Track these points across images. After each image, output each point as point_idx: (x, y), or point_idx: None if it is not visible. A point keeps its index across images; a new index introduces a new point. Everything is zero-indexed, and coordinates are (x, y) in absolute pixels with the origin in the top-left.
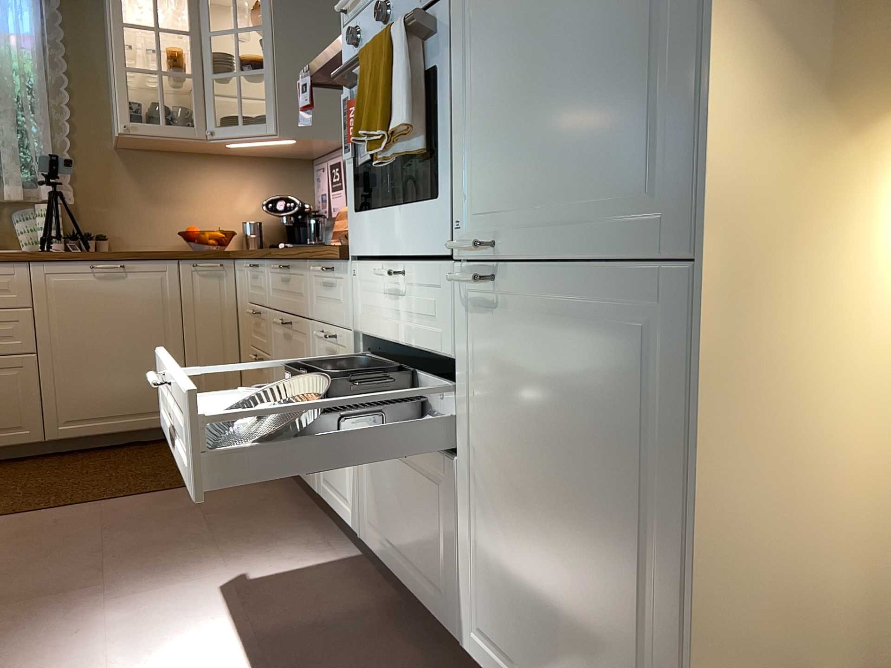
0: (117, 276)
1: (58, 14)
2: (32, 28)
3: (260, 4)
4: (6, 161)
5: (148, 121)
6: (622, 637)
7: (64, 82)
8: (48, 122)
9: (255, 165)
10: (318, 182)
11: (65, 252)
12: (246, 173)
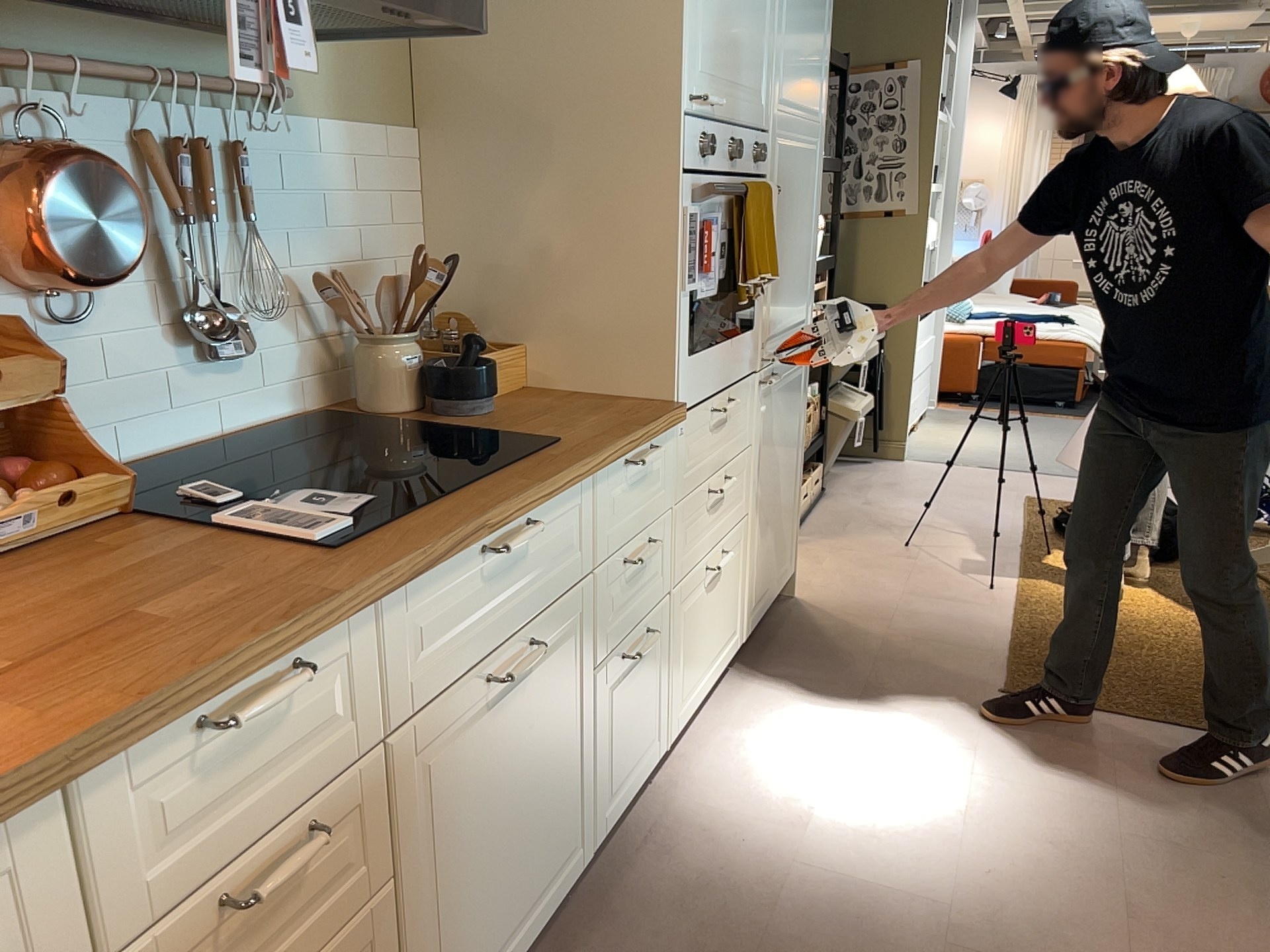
0: None
1: None
2: None
3: None
4: None
5: None
6: (790, 506)
7: None
8: None
9: None
10: None
11: None
12: None
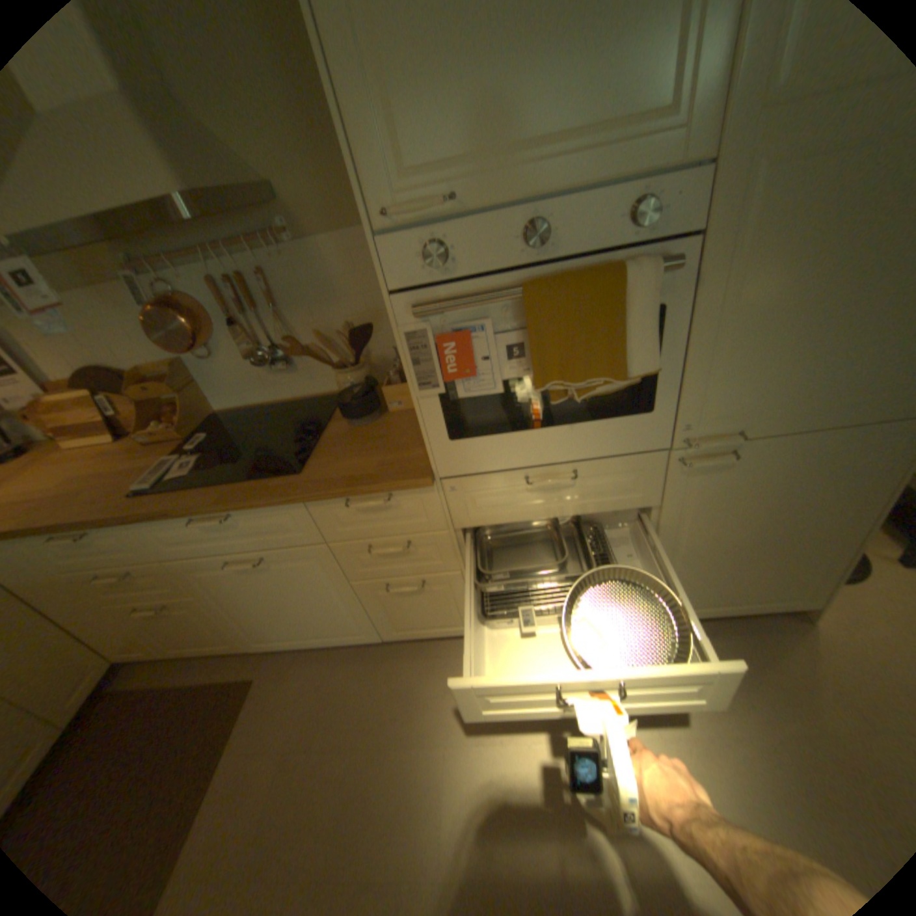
0: None
1: None
2: None
3: None
4: None
5: None
6: (804, 563)
7: None
8: None
9: None
10: None
11: None
12: None
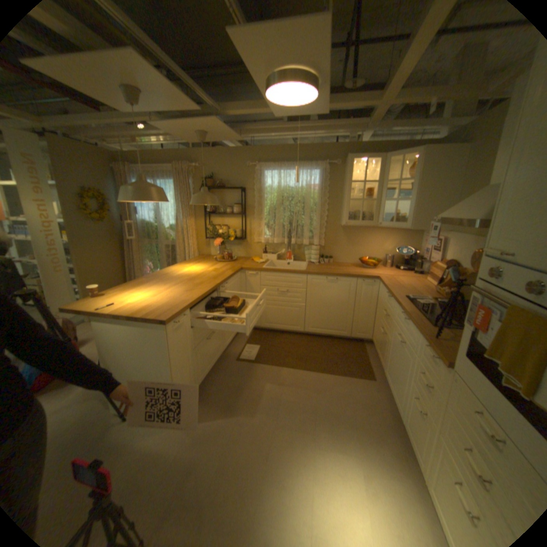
0: (334, 281)
1: (328, 175)
2: (318, 182)
3: (414, 163)
4: (304, 231)
5: (354, 218)
6: None
7: (326, 201)
8: (319, 217)
9: (395, 230)
10: (425, 239)
11: (318, 264)
12: (391, 233)
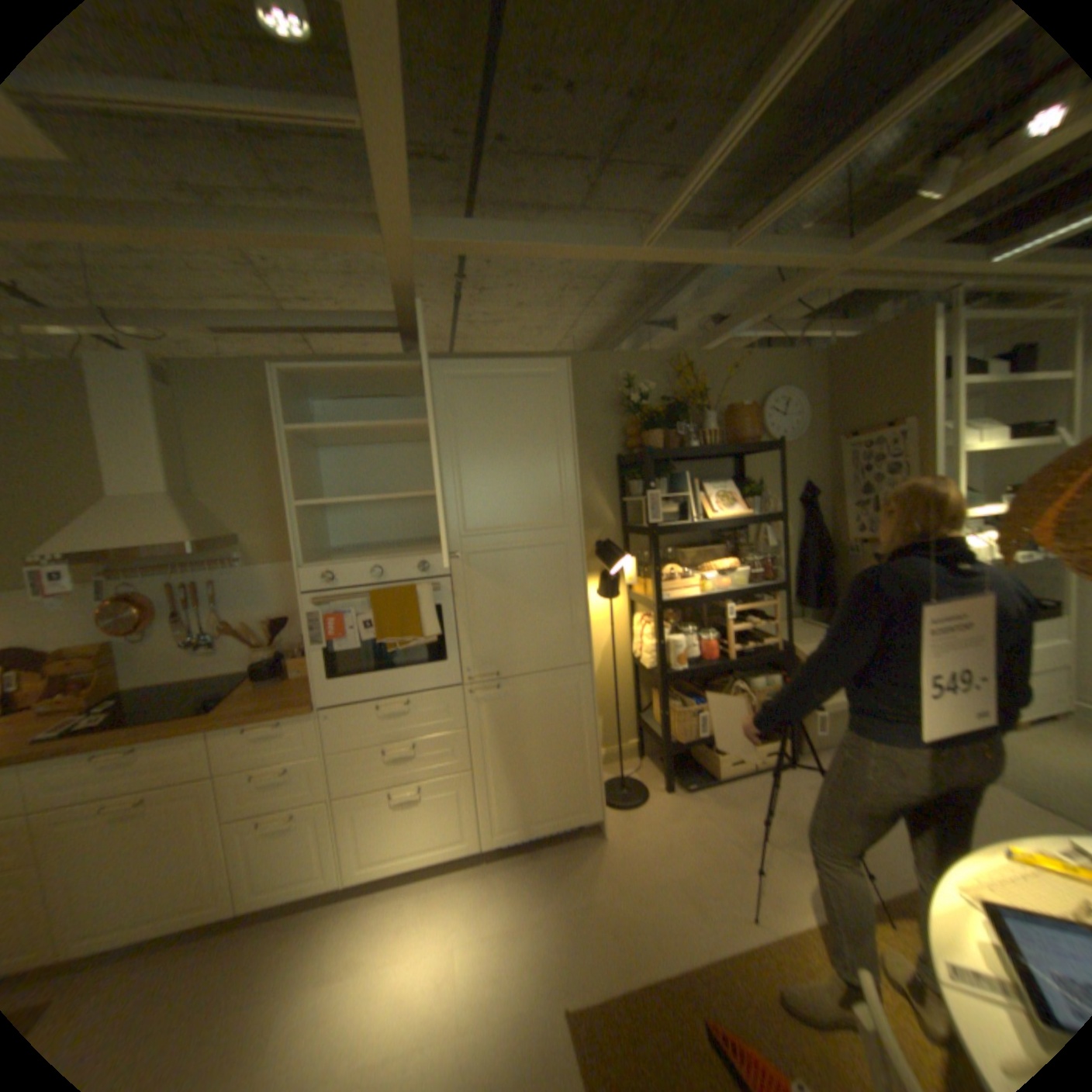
0: None
1: None
2: None
3: None
4: None
5: None
6: (569, 773)
7: None
8: None
9: None
10: None
11: None
12: None
